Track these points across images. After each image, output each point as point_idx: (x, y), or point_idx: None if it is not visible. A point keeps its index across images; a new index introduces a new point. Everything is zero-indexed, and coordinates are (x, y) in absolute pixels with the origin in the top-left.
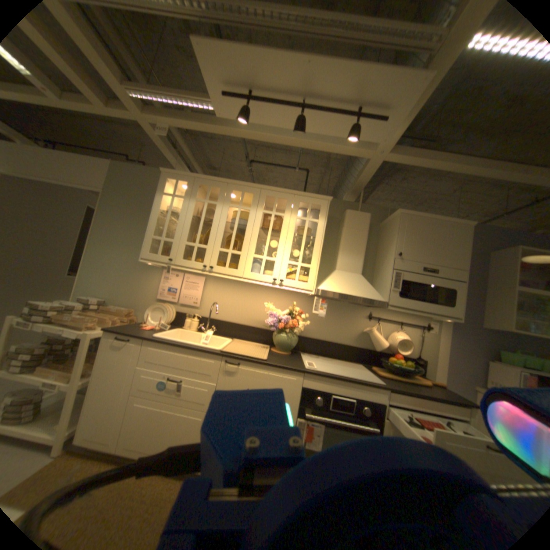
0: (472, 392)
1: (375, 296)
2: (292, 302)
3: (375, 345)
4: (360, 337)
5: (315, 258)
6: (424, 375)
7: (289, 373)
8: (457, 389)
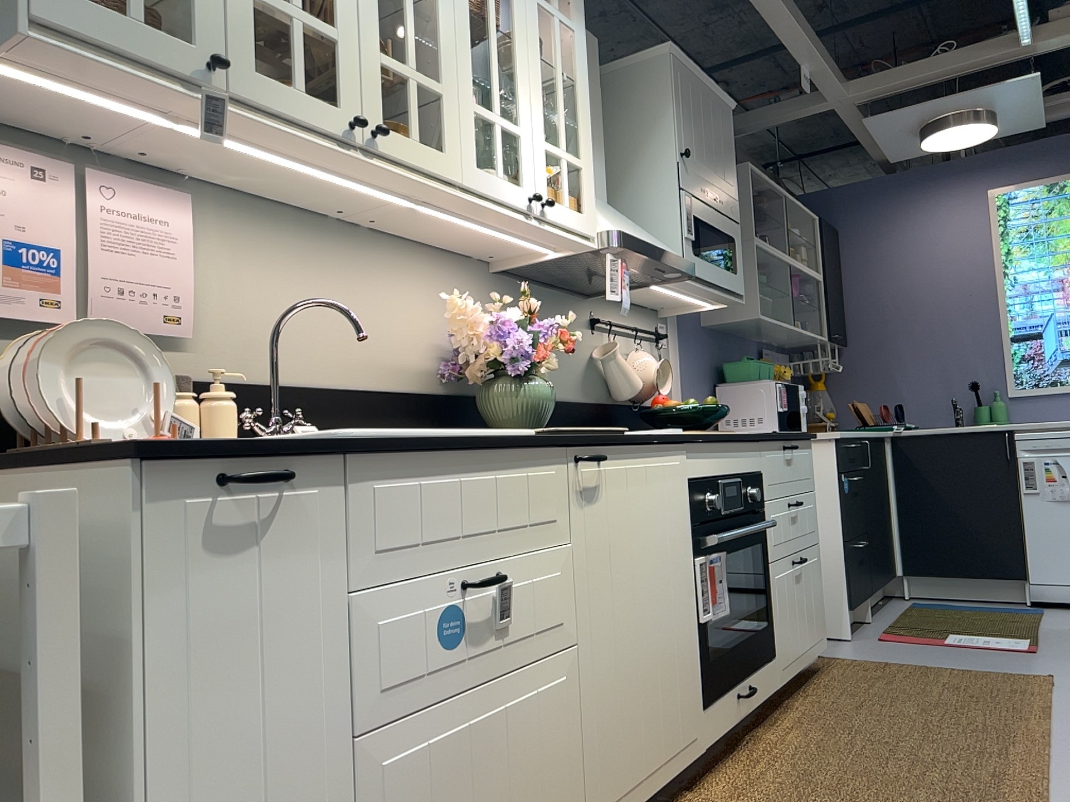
0: None
1: (676, 252)
2: (466, 293)
3: (624, 386)
4: (590, 375)
5: (589, 142)
6: None
7: (671, 452)
8: None
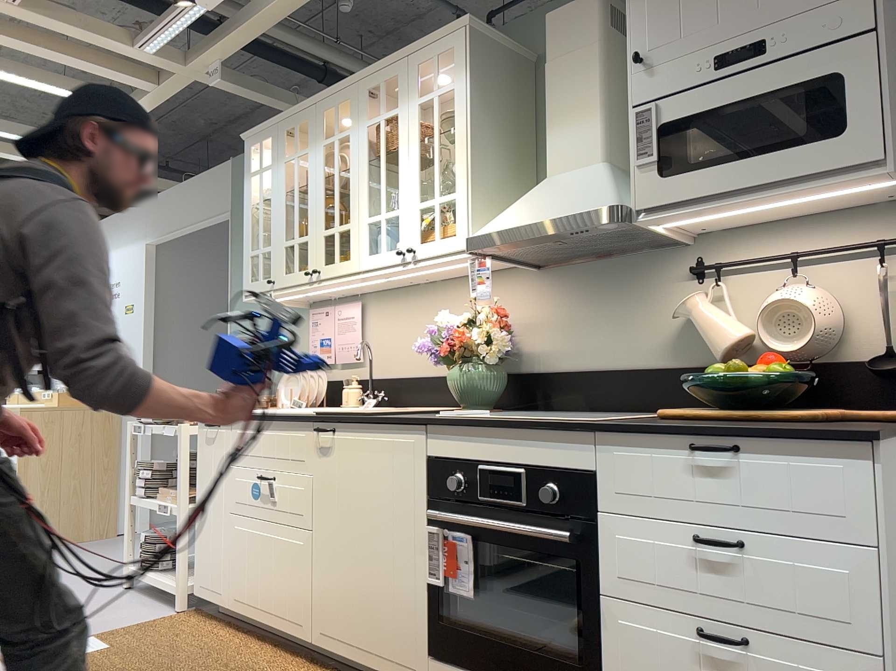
0: None
1: (594, 203)
2: (509, 296)
3: (710, 344)
4: (683, 335)
5: (462, 171)
6: None
7: (402, 431)
8: None
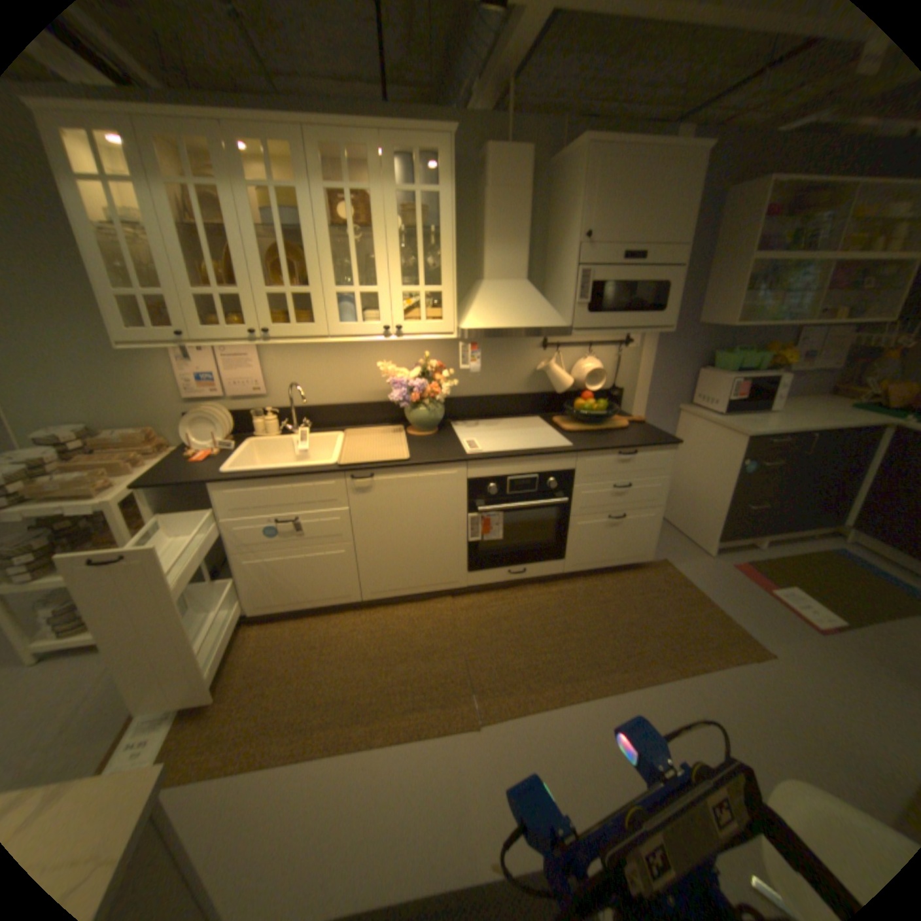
0: (676, 413)
1: (553, 322)
2: (422, 349)
3: (555, 386)
4: (533, 378)
5: (449, 273)
6: (619, 408)
7: (446, 469)
8: (658, 414)
